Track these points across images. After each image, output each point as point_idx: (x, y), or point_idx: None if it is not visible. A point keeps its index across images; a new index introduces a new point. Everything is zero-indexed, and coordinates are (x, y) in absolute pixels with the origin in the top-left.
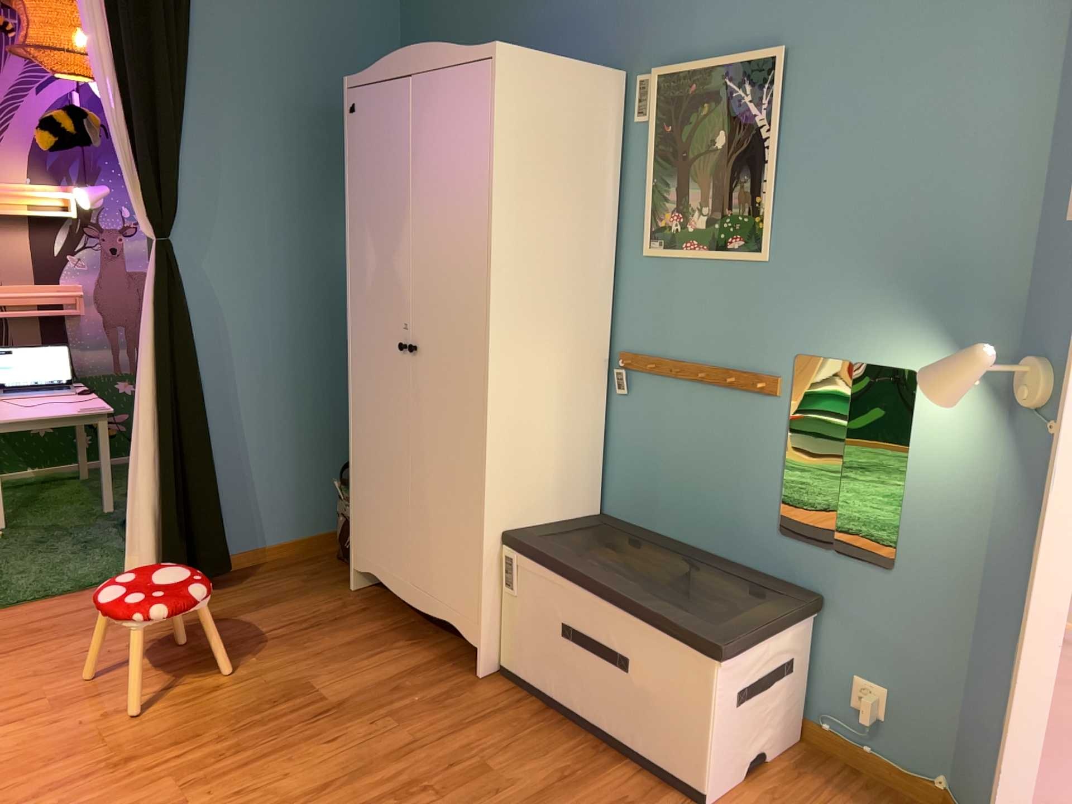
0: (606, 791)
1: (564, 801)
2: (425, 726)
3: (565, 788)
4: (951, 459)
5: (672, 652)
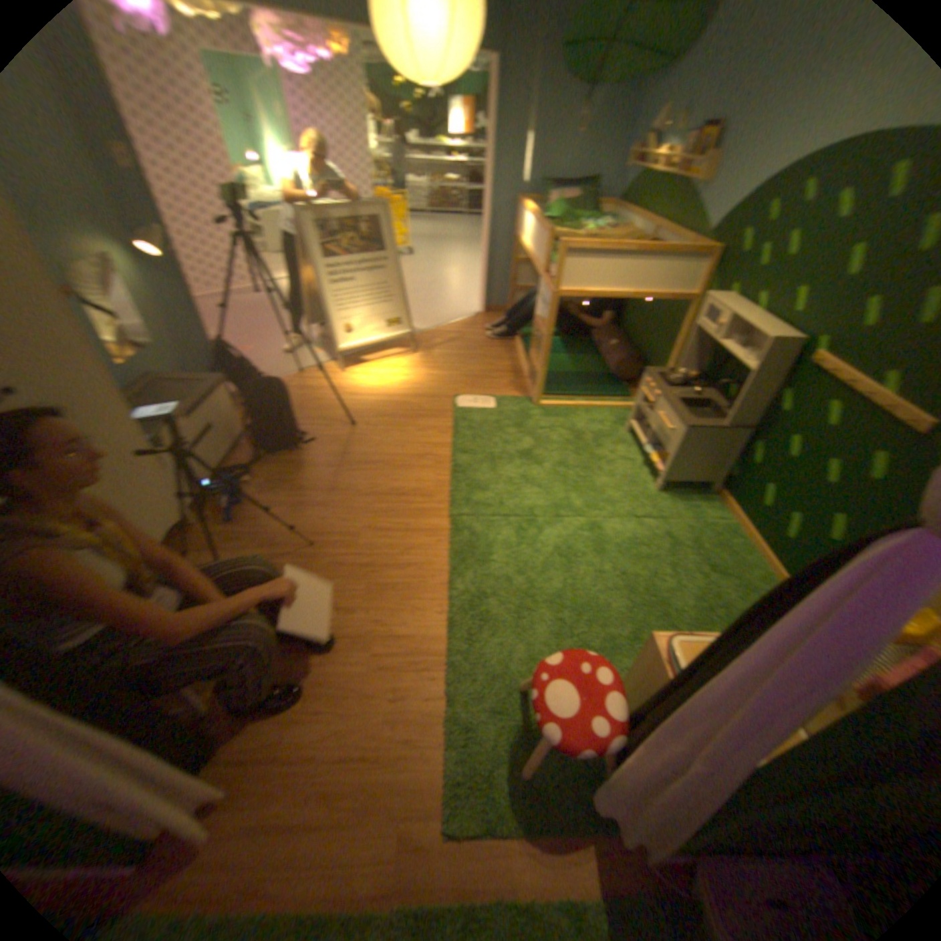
0: (253, 454)
1: (267, 458)
2: (253, 511)
3: (259, 461)
4: (138, 285)
5: (218, 397)
